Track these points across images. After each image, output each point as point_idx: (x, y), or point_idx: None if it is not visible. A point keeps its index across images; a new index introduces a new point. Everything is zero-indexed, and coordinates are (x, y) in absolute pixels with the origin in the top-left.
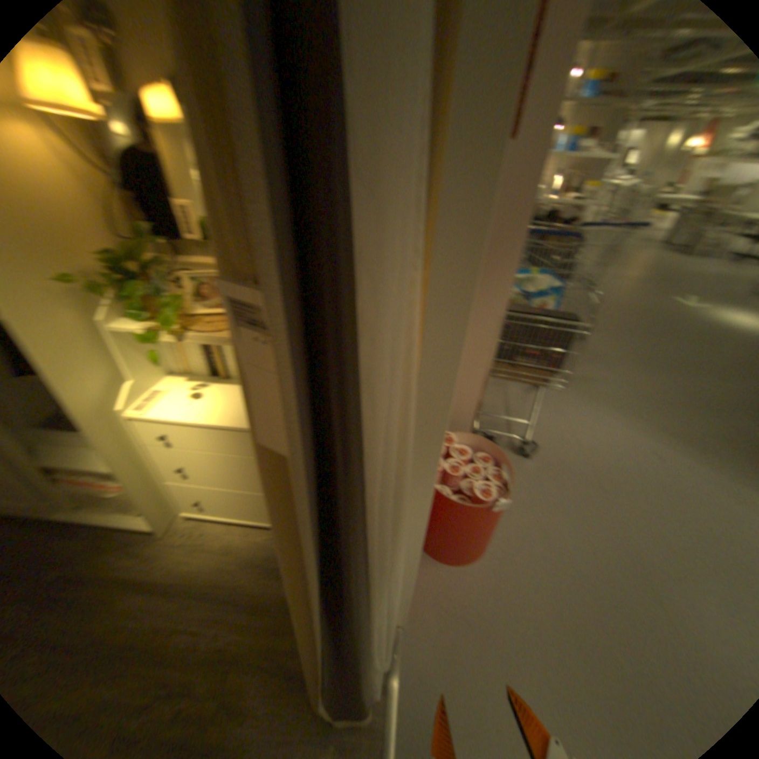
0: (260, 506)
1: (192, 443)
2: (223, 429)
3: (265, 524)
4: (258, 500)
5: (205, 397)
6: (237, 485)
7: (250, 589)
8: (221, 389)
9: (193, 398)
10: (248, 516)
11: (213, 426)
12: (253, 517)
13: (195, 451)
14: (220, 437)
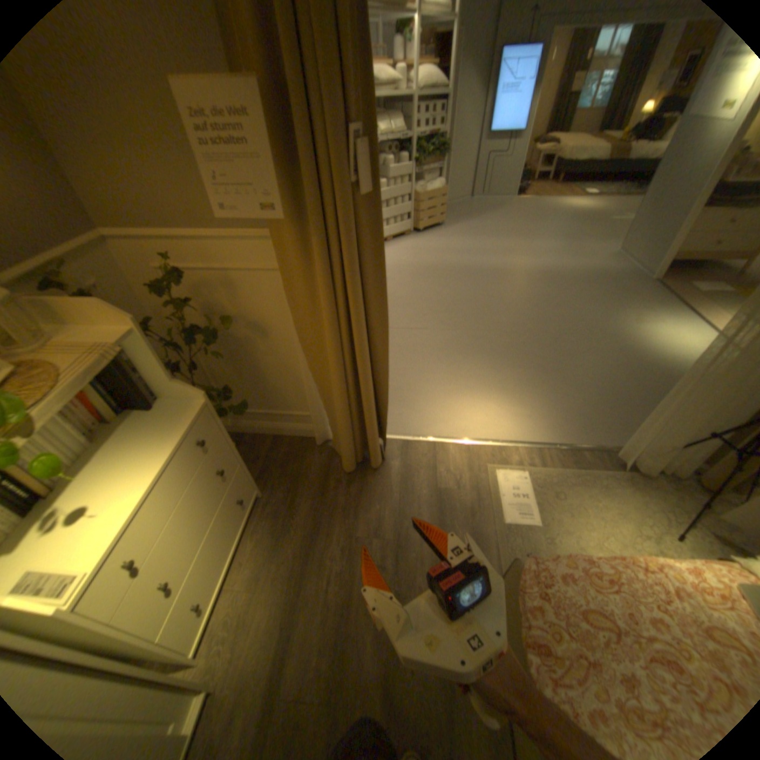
0: (229, 517)
1: (156, 524)
2: (170, 462)
3: (240, 532)
4: (225, 512)
5: (91, 498)
6: (207, 519)
7: (298, 539)
8: (81, 486)
9: (83, 514)
10: (229, 545)
11: (163, 469)
12: (231, 539)
13: (164, 531)
14: (172, 478)
